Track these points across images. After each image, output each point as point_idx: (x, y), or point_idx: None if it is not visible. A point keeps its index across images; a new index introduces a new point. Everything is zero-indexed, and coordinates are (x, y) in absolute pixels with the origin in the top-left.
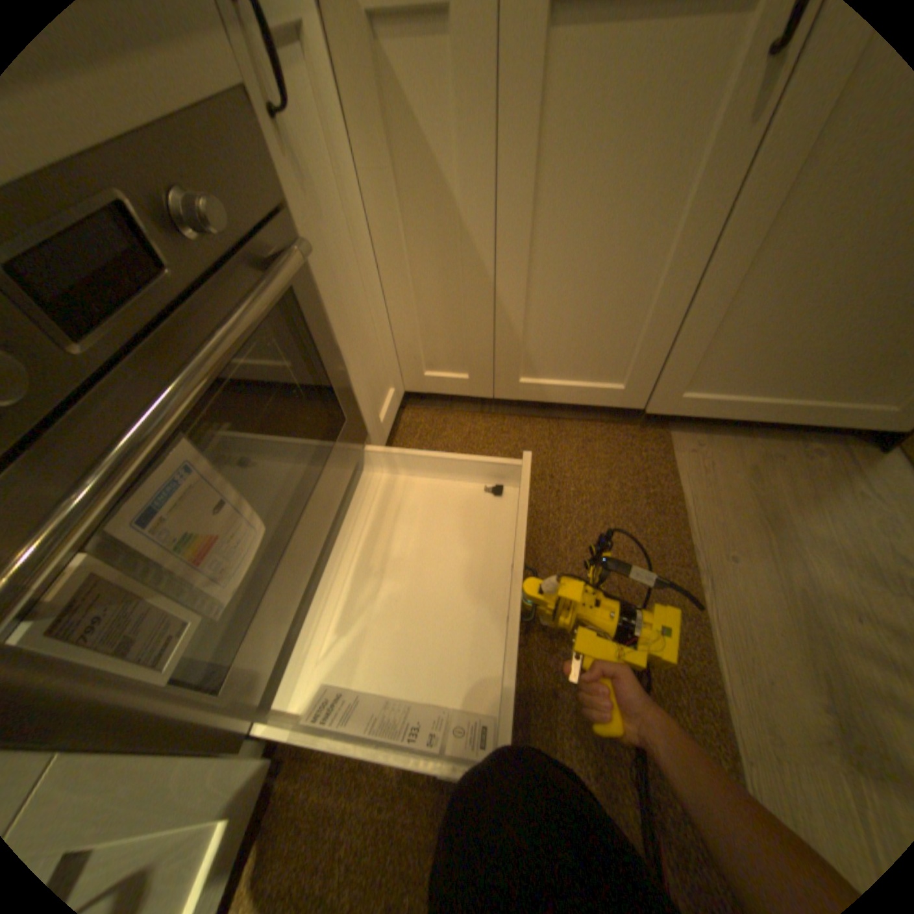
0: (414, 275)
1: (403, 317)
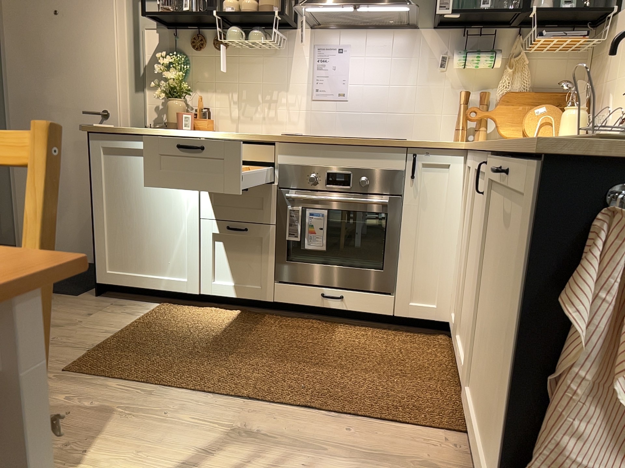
0: (462, 257)
1: (457, 276)
